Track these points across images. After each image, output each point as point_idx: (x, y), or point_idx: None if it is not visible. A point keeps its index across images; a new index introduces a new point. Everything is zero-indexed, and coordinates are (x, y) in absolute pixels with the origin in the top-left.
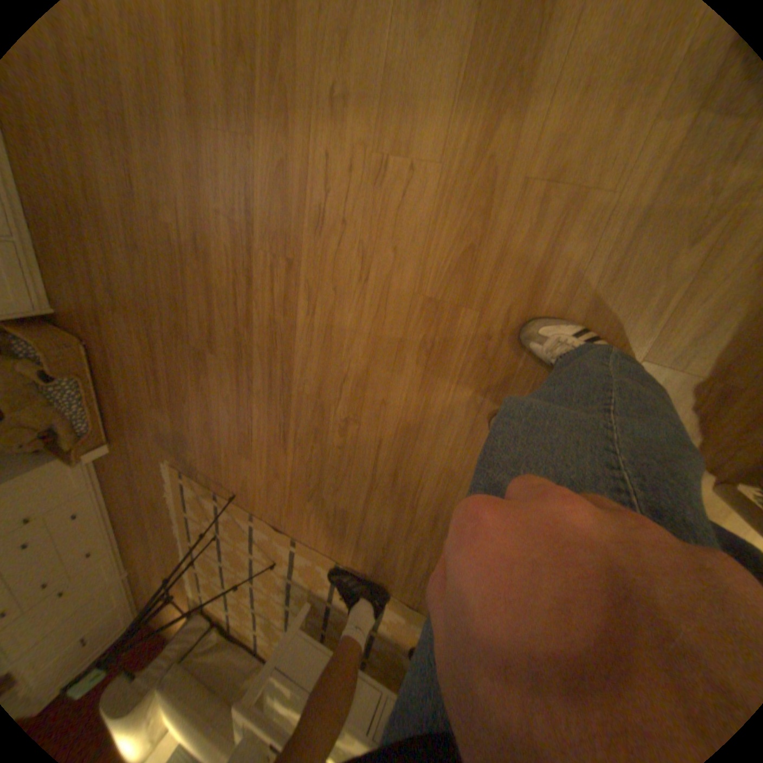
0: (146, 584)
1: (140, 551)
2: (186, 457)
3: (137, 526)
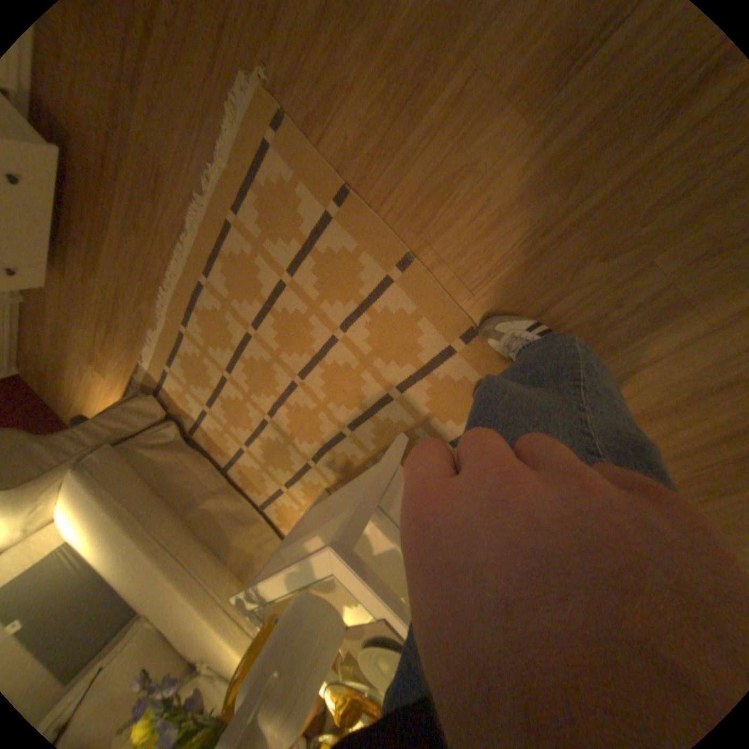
0: (66, 328)
1: (83, 267)
2: (341, 75)
3: (101, 217)
